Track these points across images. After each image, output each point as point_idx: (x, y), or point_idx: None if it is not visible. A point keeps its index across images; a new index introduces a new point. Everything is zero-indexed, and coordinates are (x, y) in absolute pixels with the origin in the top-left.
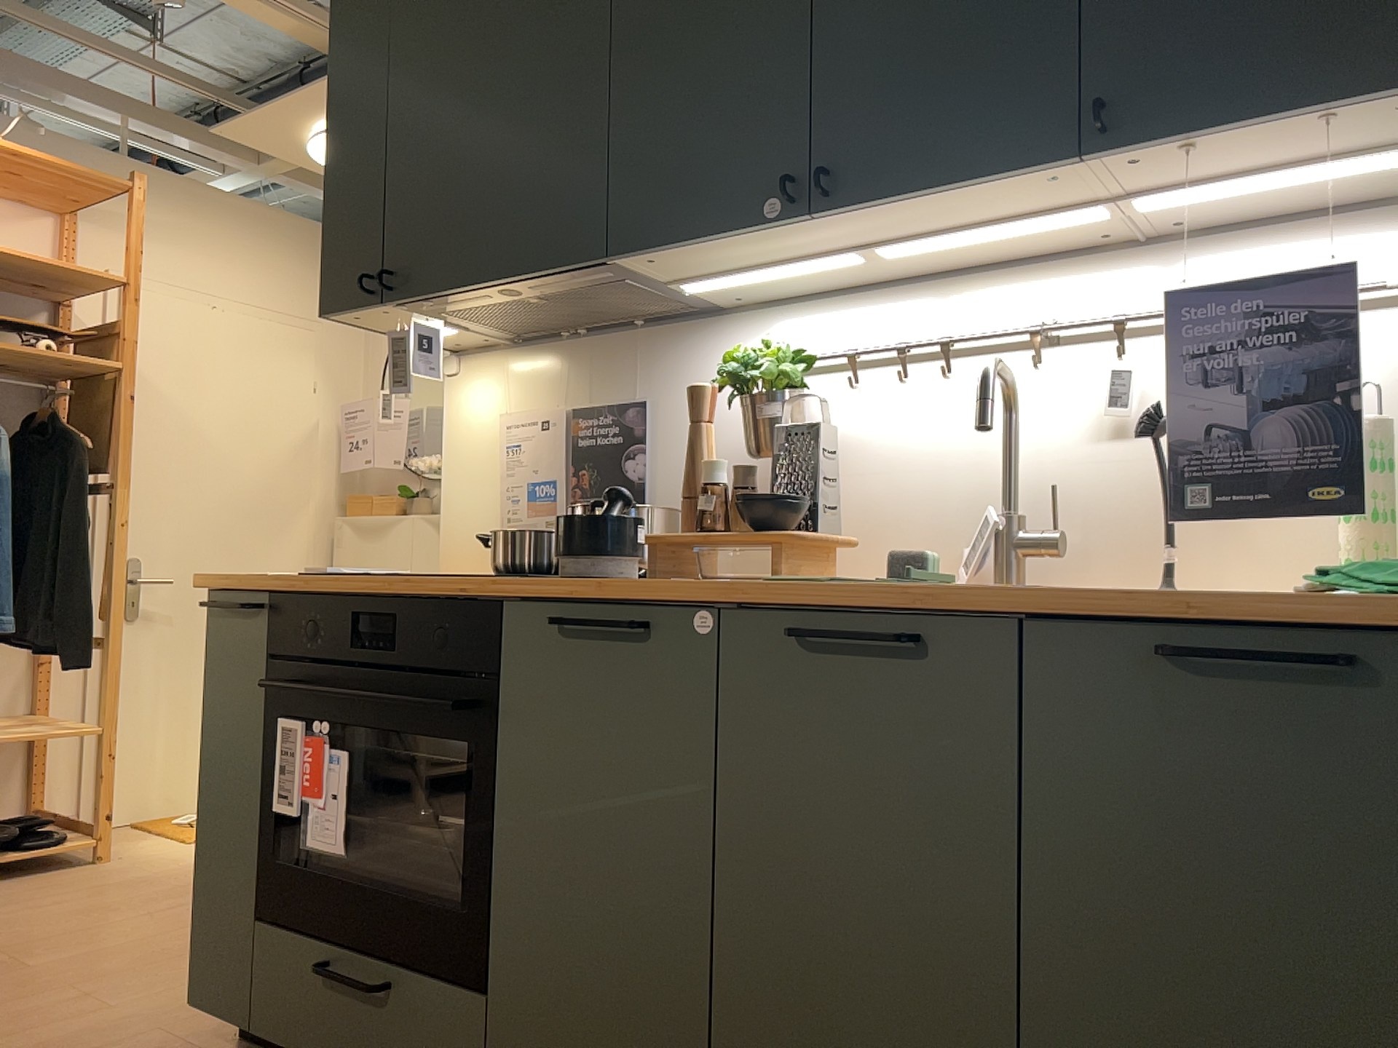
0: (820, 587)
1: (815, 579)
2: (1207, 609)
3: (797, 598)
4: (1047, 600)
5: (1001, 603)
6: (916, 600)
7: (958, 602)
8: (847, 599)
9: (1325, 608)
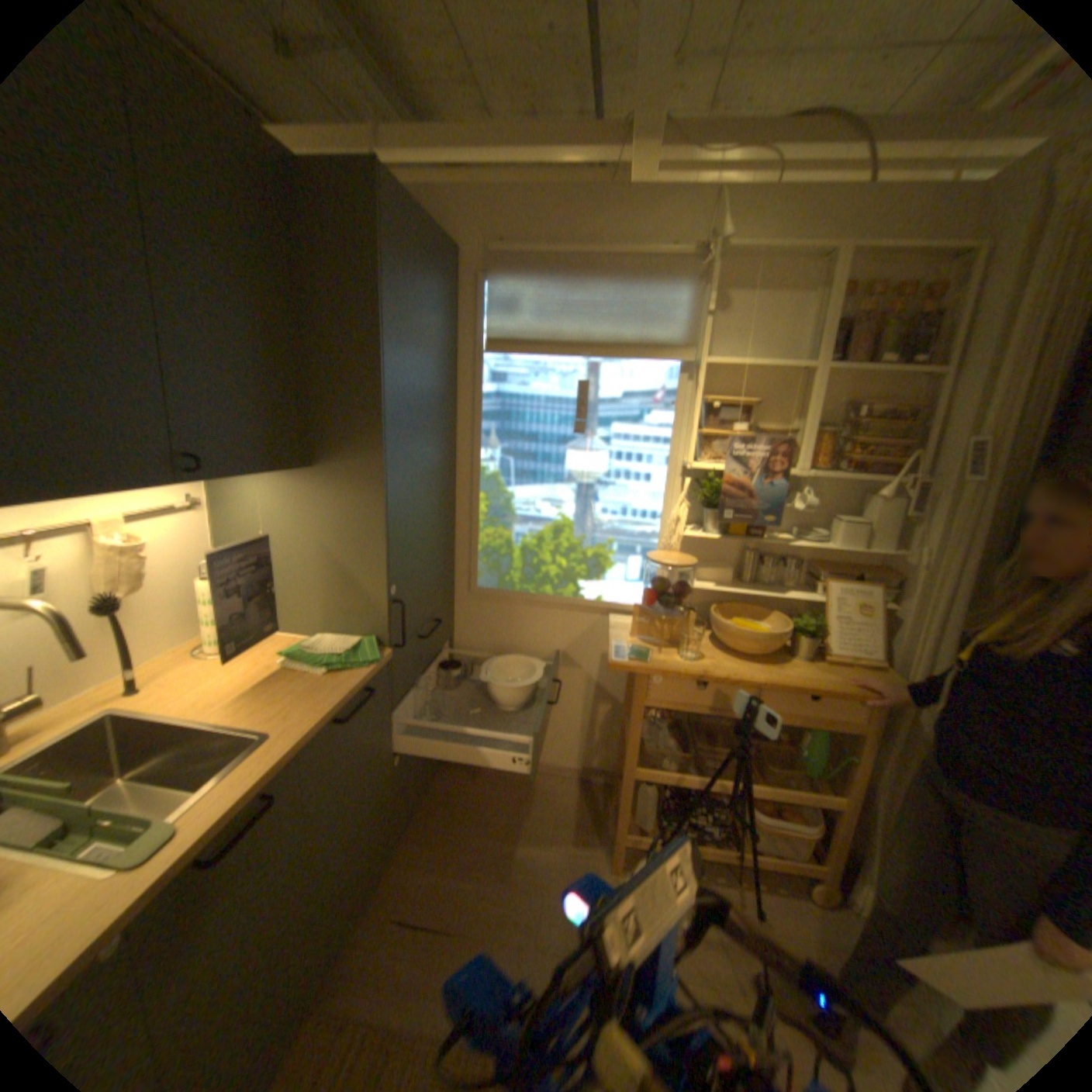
0: (188, 829)
1: (170, 830)
2: (345, 701)
3: (200, 845)
4: (311, 735)
5: (296, 751)
6: (262, 781)
7: (280, 765)
8: (215, 817)
9: (366, 681)
